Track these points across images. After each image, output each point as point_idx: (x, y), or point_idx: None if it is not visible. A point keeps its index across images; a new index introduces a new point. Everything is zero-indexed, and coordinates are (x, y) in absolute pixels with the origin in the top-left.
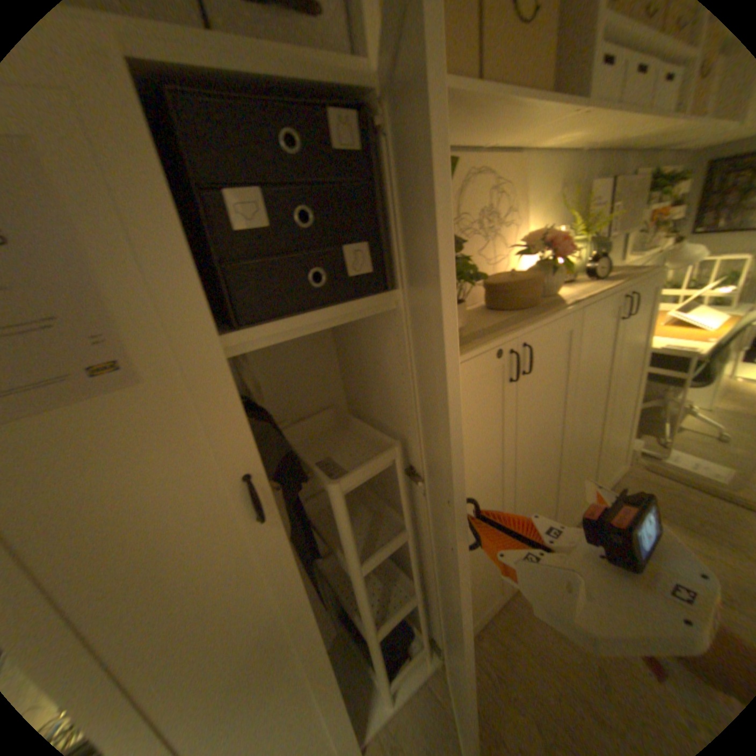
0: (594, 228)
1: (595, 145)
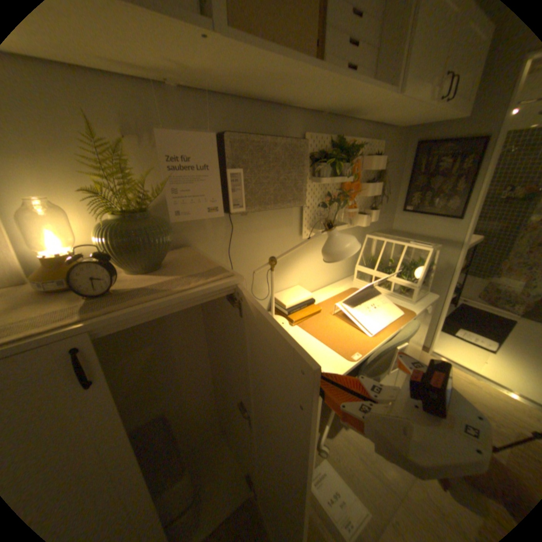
0: (135, 200)
1: (162, 71)
